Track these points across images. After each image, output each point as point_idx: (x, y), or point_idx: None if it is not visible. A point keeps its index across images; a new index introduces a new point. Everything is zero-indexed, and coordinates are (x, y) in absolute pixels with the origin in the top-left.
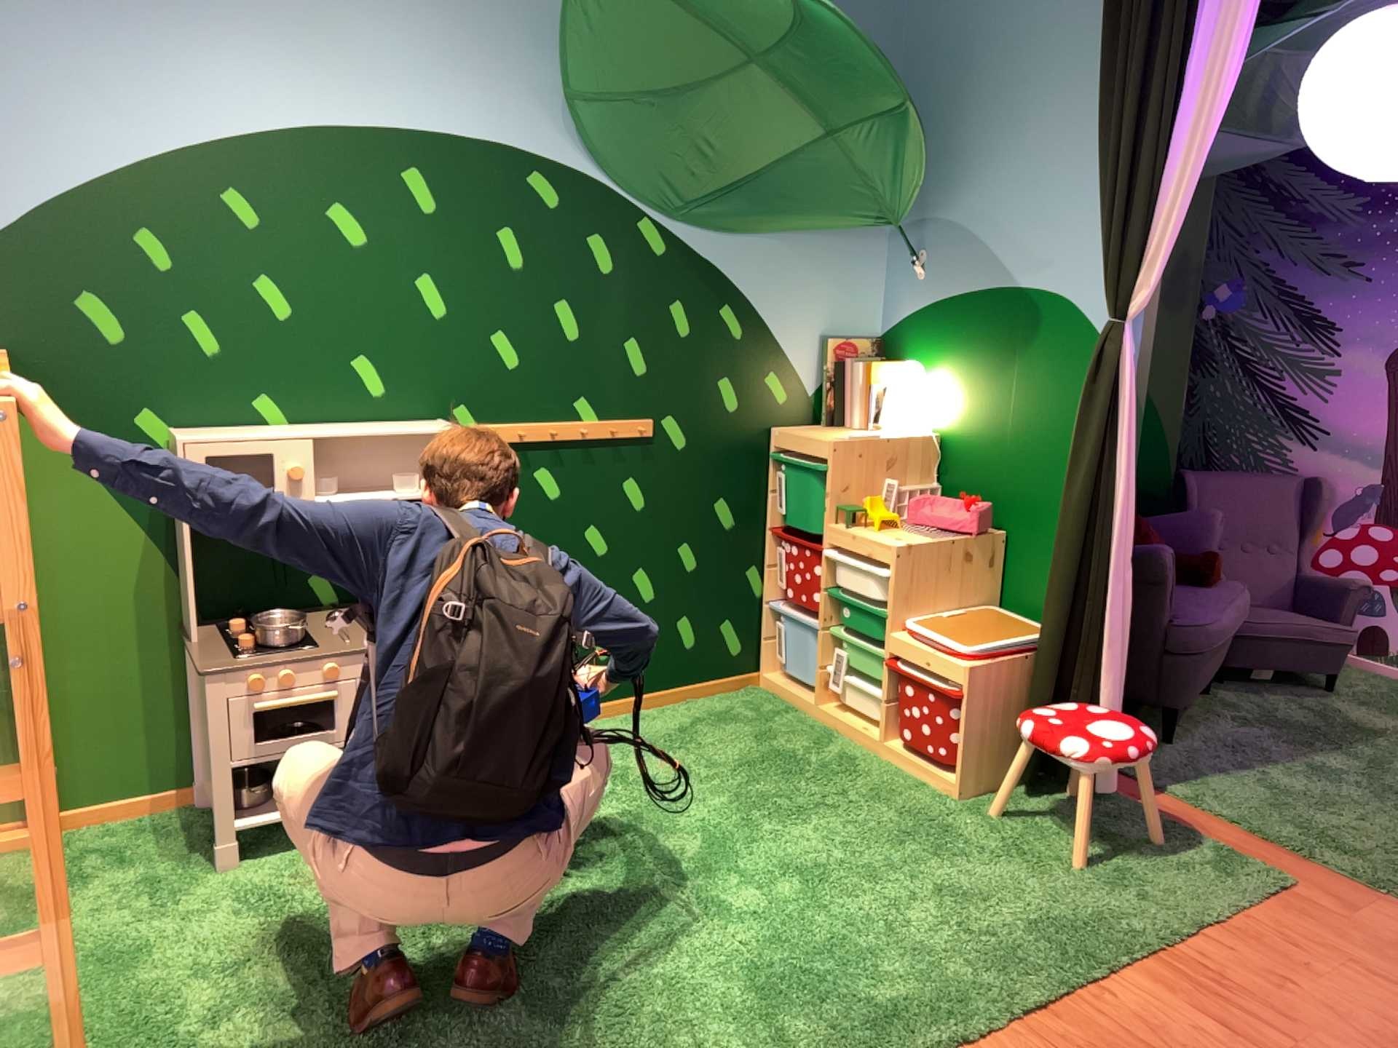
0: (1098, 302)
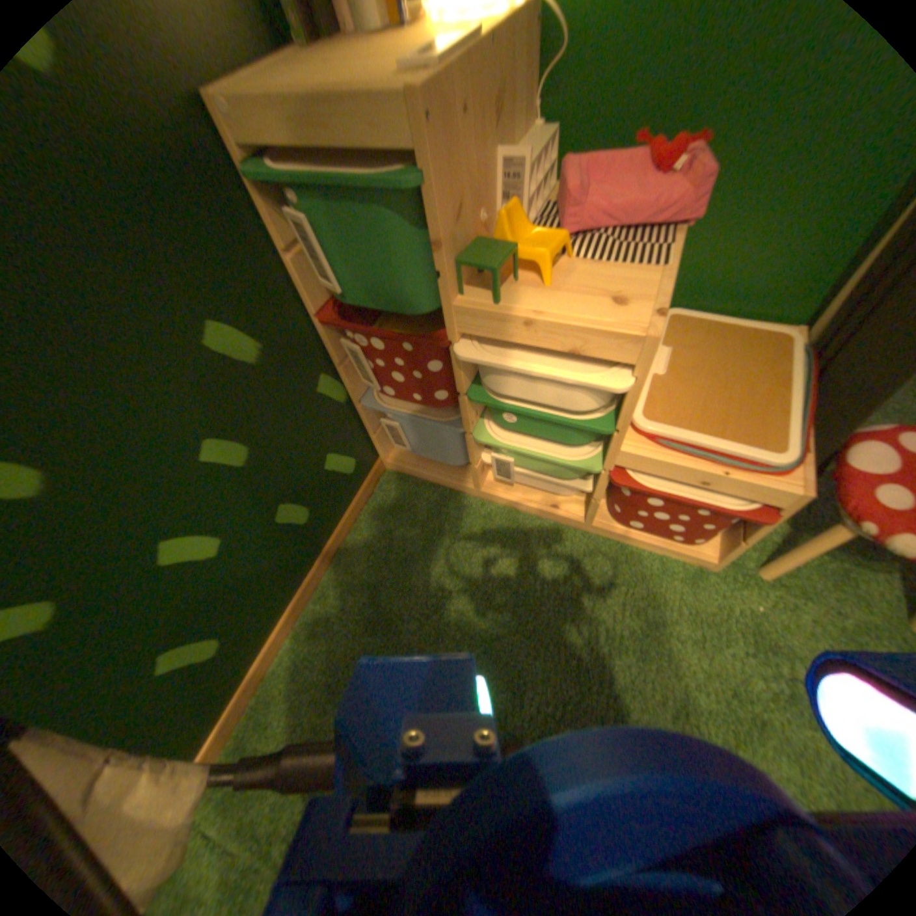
0: None
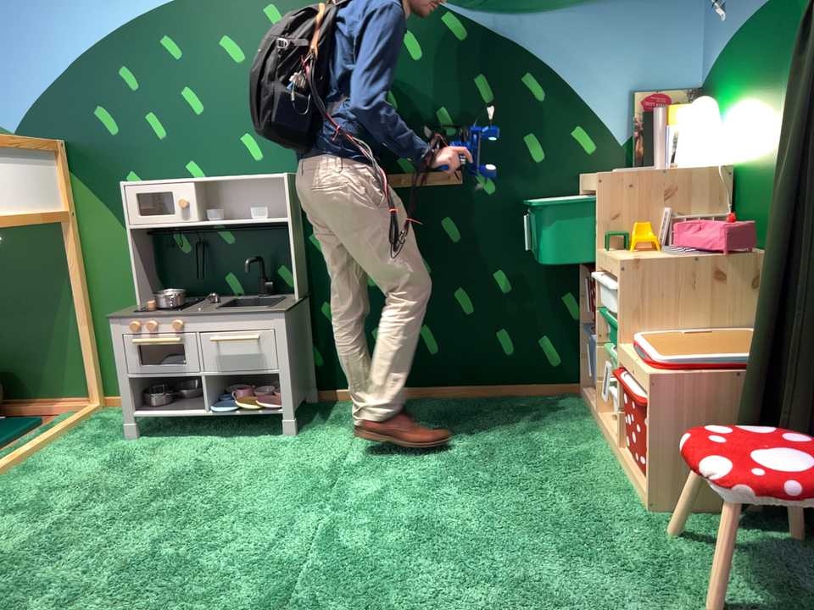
0: None
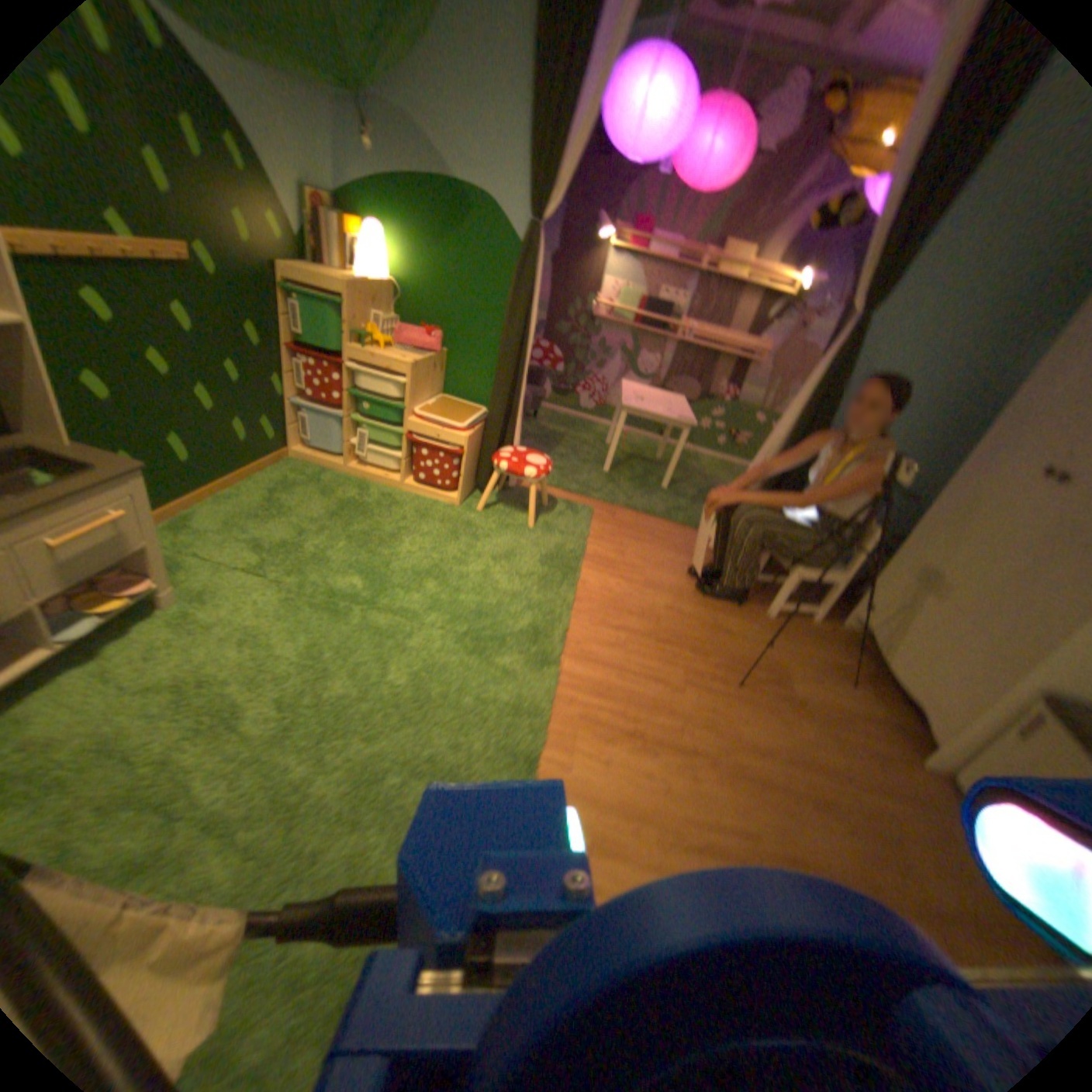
0: (517, 200)
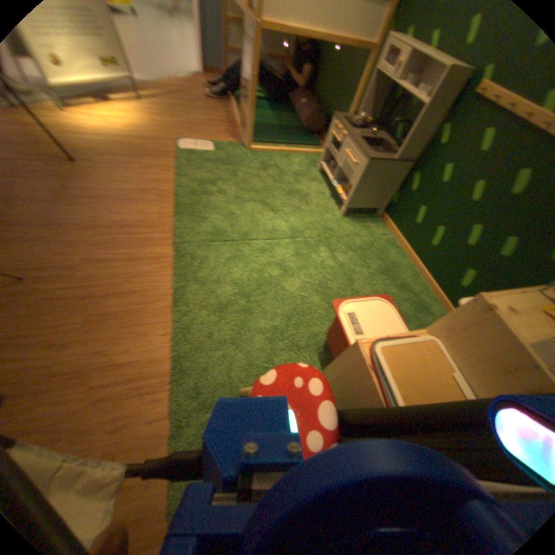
0: None
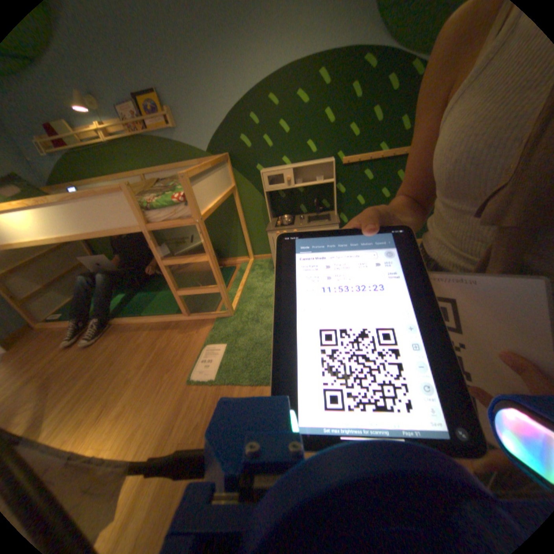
0: None
